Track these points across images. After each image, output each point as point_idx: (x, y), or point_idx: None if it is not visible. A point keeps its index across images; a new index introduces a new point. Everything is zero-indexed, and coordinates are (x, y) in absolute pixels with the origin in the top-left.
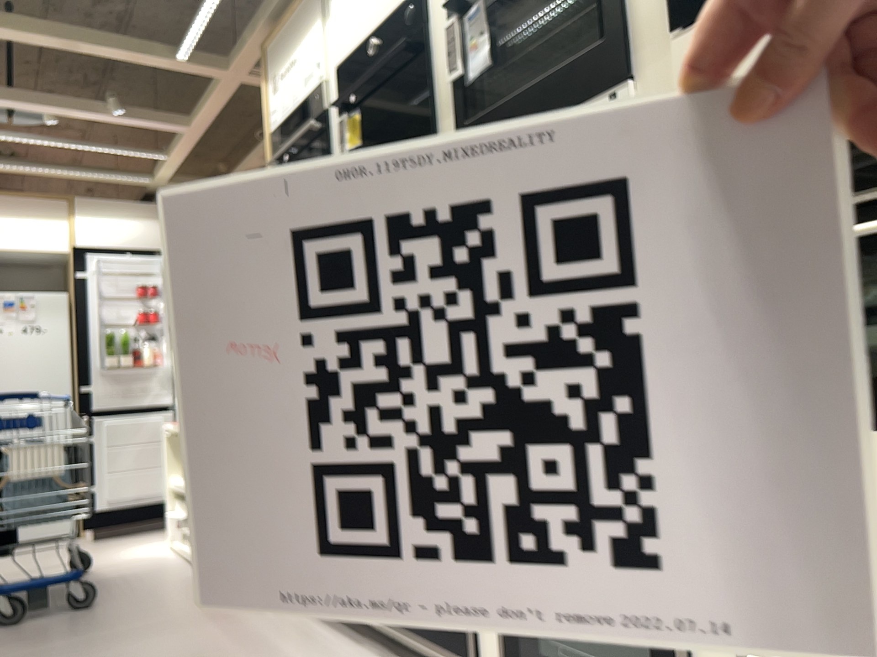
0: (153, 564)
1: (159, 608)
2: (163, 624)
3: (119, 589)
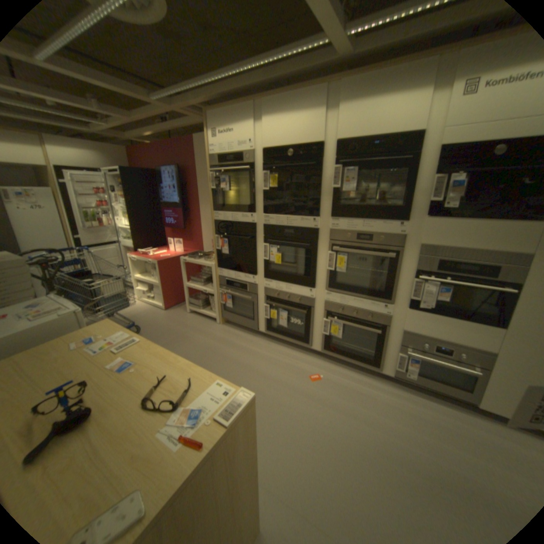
0: (141, 310)
1: (169, 331)
2: (180, 338)
3: (140, 324)
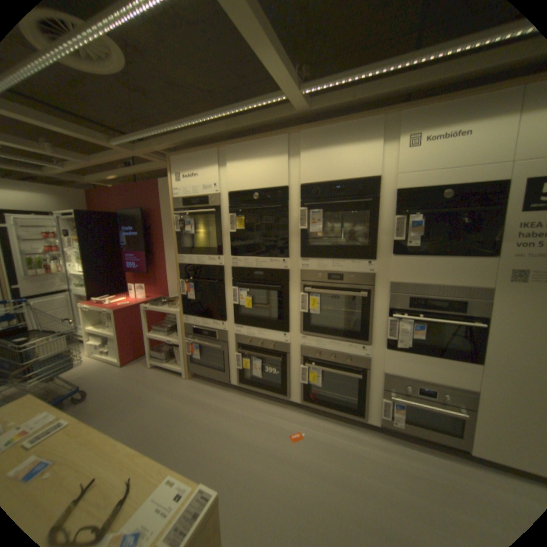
0: (90, 369)
1: (123, 394)
2: (136, 402)
3: (87, 388)
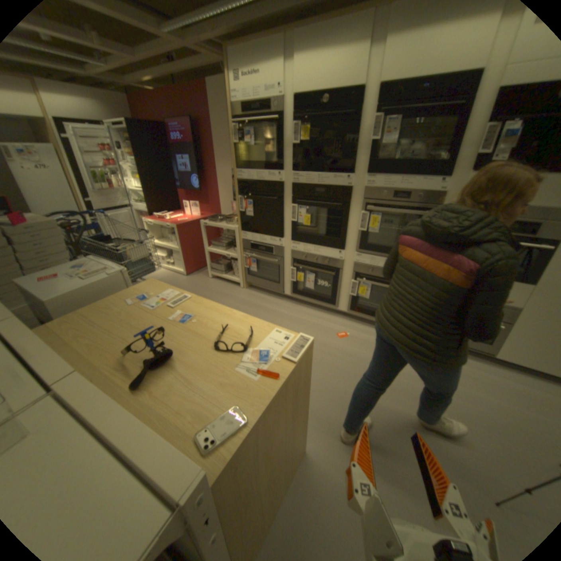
0: (161, 276)
1: None
2: None
3: None
